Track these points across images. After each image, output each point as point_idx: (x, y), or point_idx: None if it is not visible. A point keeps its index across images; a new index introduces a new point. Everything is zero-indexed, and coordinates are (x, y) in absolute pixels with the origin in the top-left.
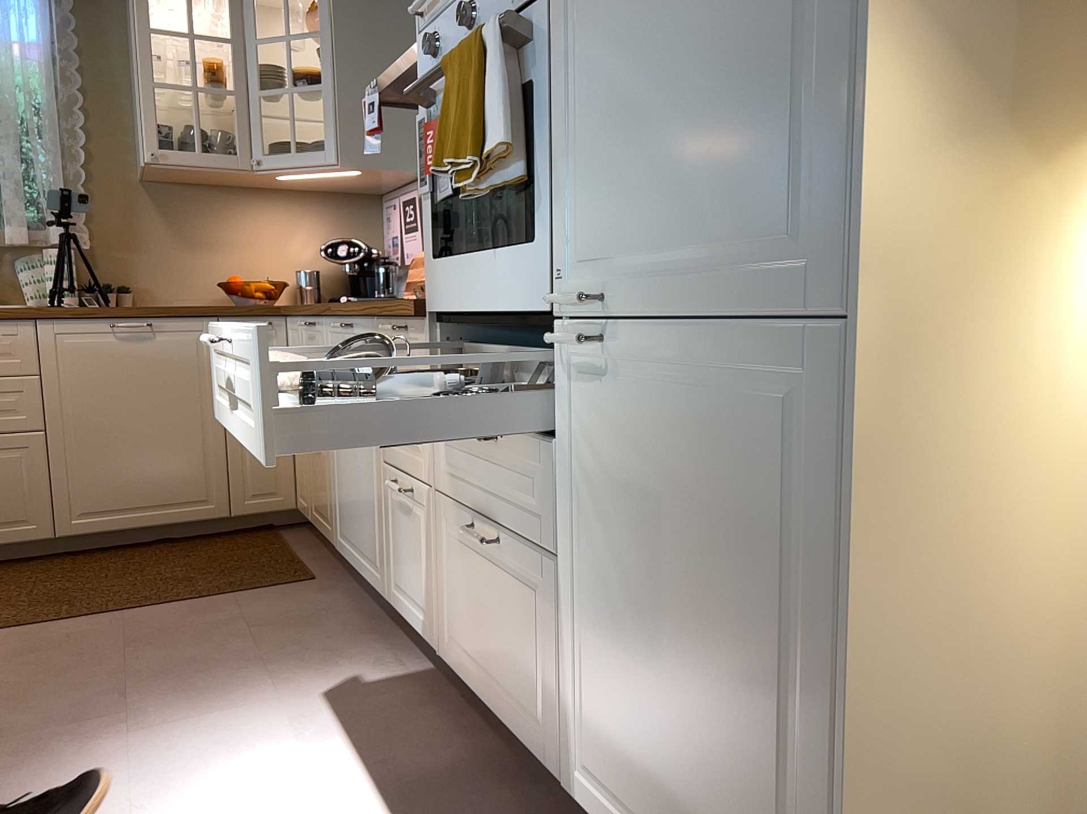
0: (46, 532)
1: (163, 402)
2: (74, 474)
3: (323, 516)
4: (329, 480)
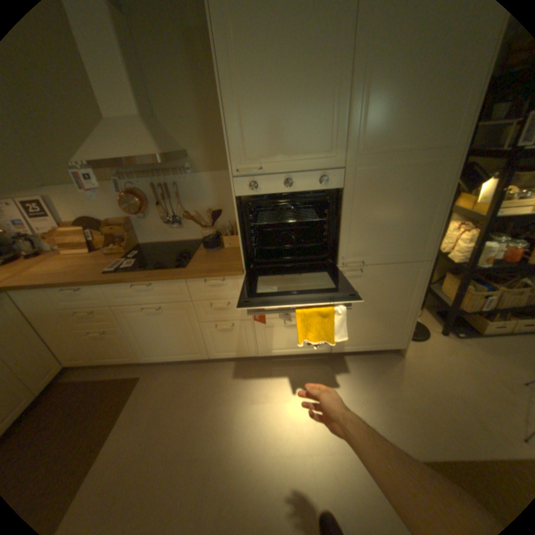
0: None
1: None
2: None
3: (115, 358)
4: (121, 344)
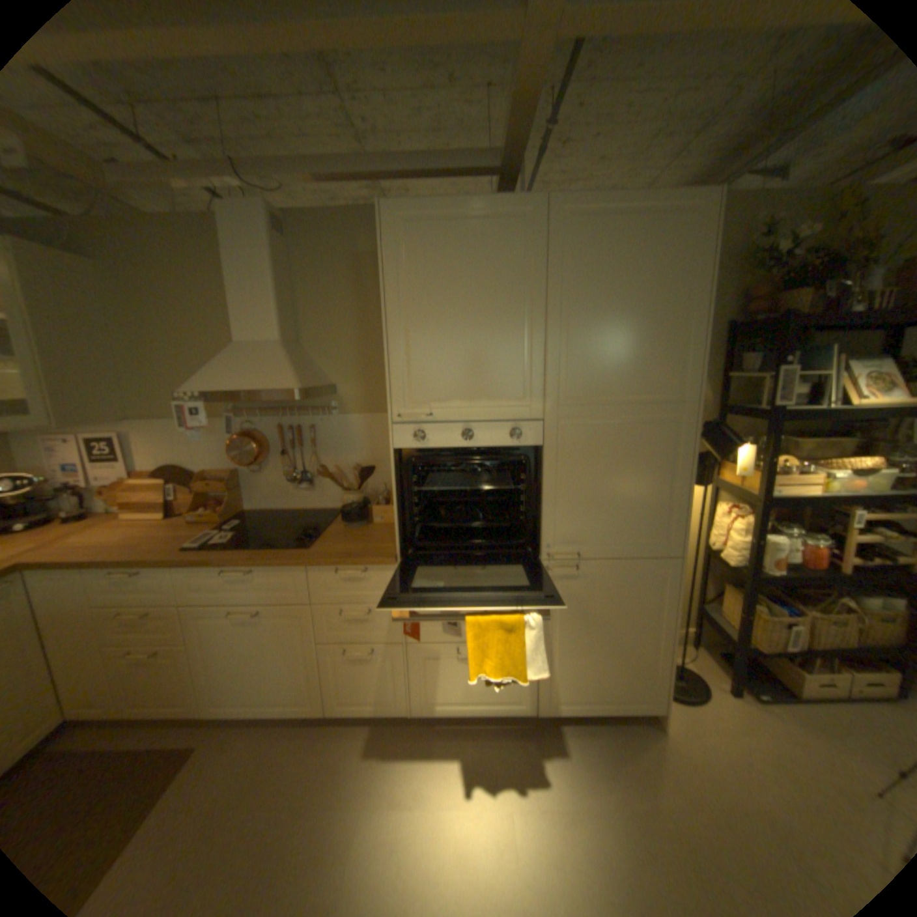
0: None
1: None
2: None
3: (161, 706)
4: (178, 679)
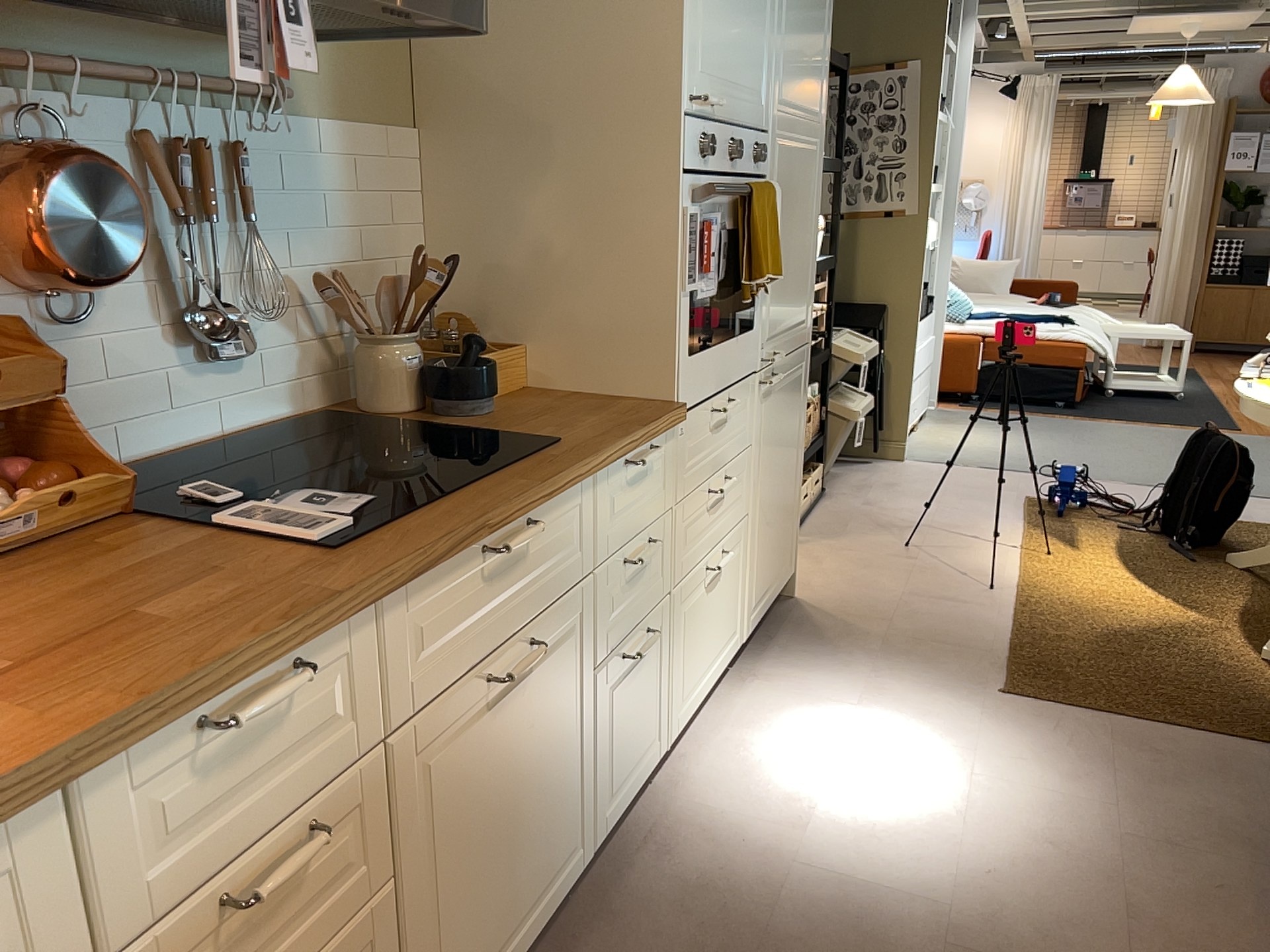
0: None
1: None
2: None
3: None
4: None
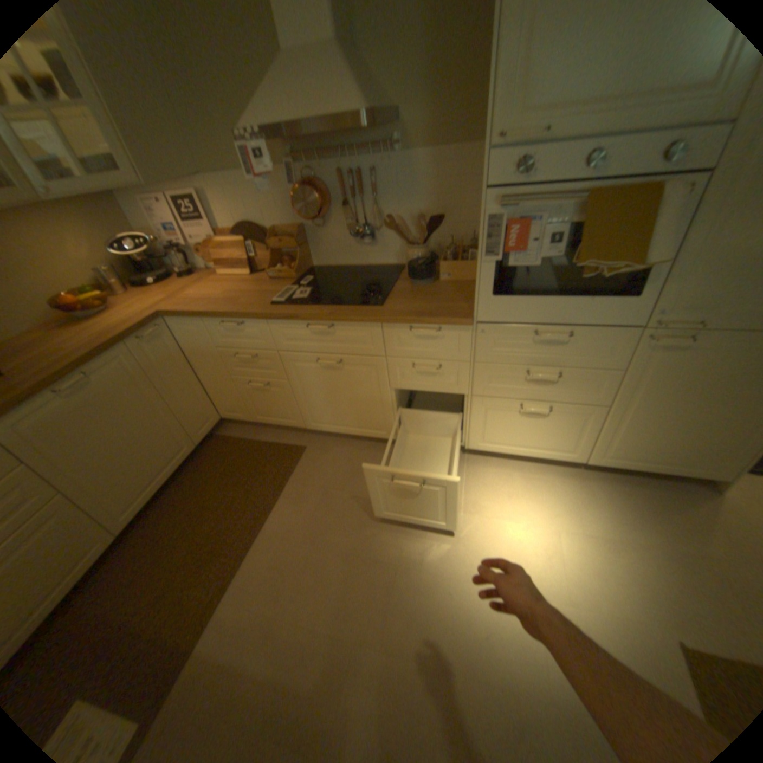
0: (109, 540)
1: (125, 417)
2: (102, 499)
3: (279, 418)
4: (287, 402)
